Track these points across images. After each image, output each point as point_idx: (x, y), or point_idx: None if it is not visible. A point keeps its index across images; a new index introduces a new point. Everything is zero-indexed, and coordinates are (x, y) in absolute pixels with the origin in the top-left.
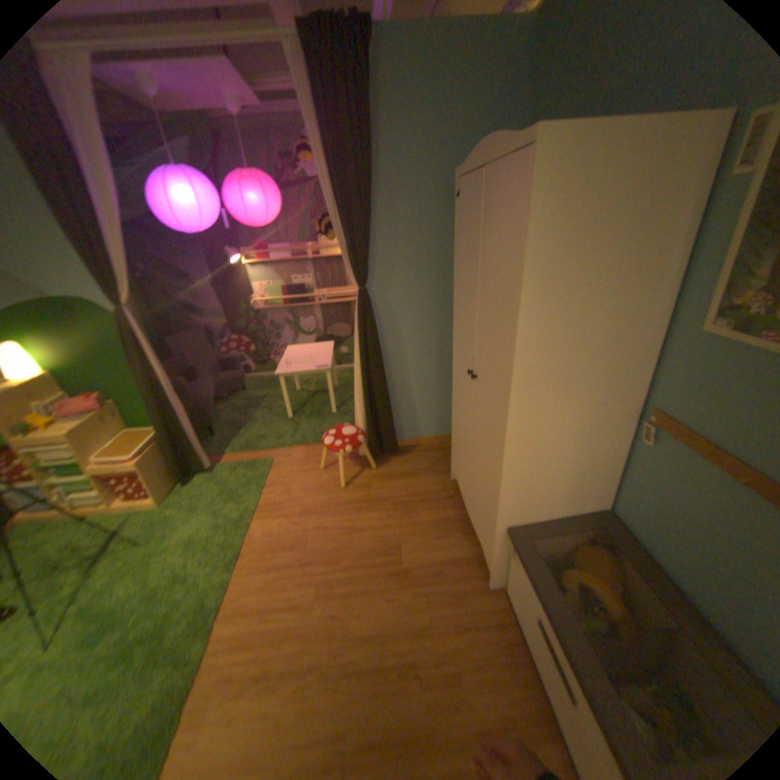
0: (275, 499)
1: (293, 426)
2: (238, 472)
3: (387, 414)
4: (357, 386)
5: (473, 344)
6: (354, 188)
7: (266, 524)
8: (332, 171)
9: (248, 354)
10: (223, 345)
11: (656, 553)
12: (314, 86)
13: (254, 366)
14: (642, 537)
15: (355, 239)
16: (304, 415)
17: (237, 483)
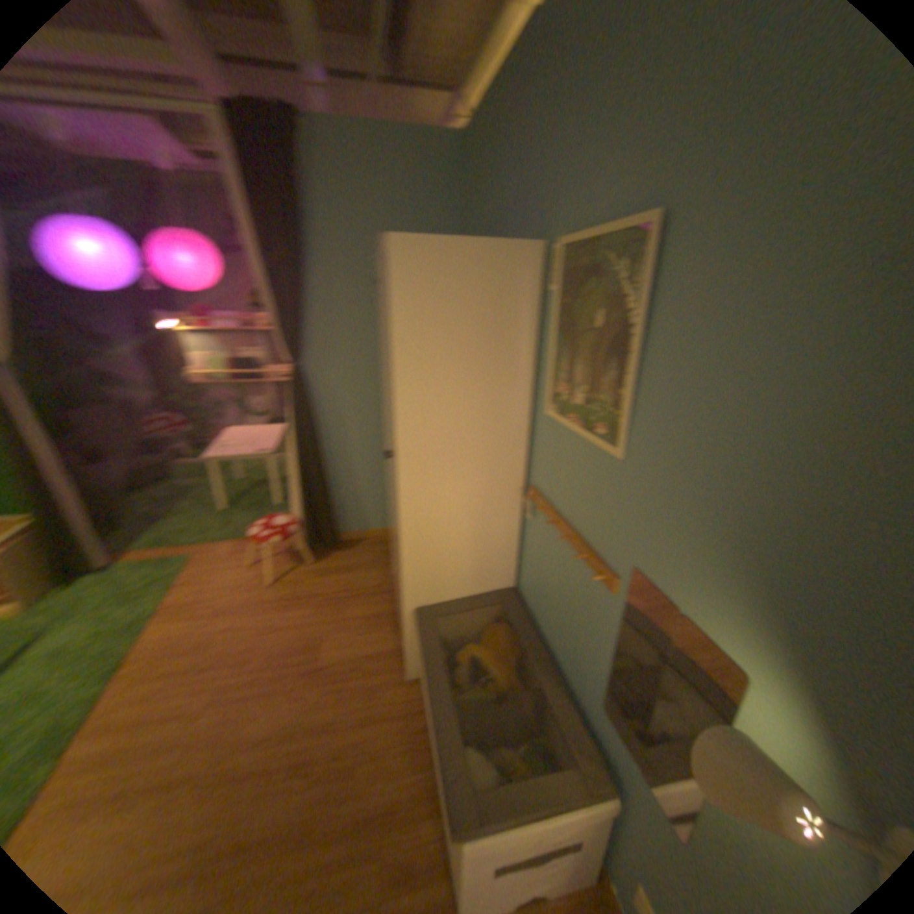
0: (179, 604)
1: (217, 521)
2: (136, 574)
3: (323, 503)
4: (289, 472)
5: (387, 425)
6: (278, 264)
7: (161, 632)
8: (257, 244)
9: (176, 438)
10: (143, 425)
11: (539, 622)
12: (238, 161)
13: (183, 452)
14: (532, 609)
15: (282, 315)
16: (235, 508)
17: (132, 588)
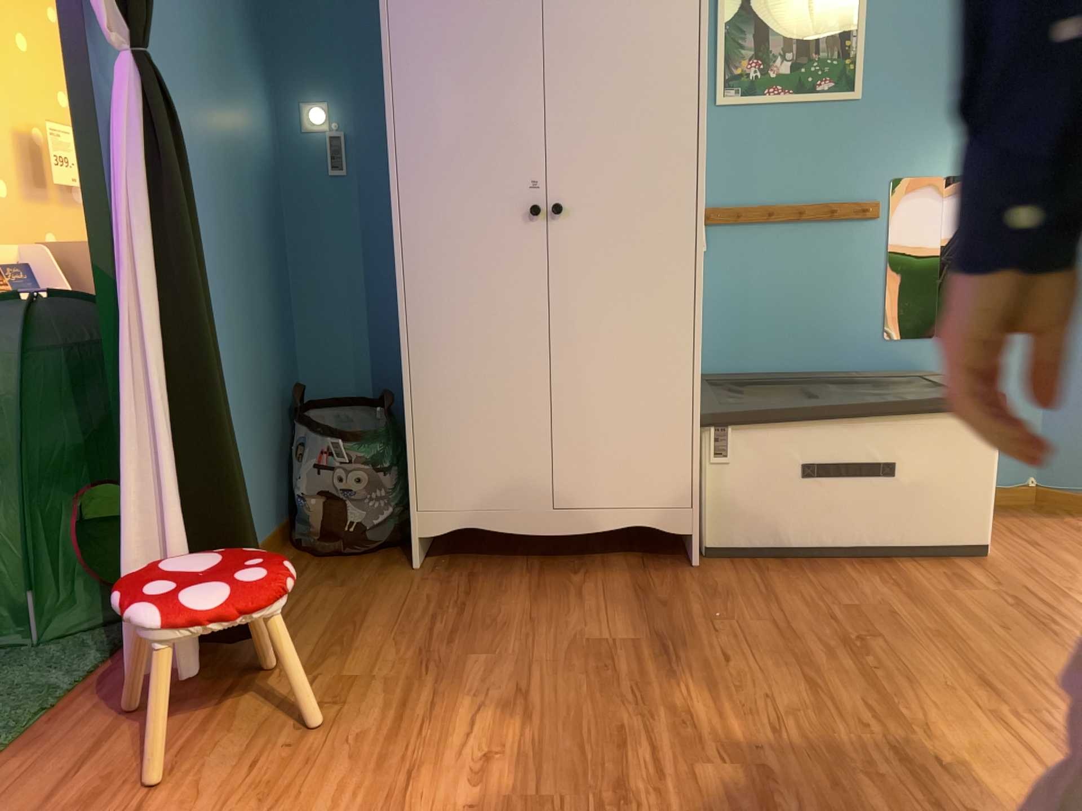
0: None
1: None
2: None
3: (238, 469)
4: (141, 399)
5: (529, 154)
6: None
7: None
8: None
9: None
10: None
11: (747, 370)
12: None
13: None
14: (725, 370)
15: None
16: None
17: None
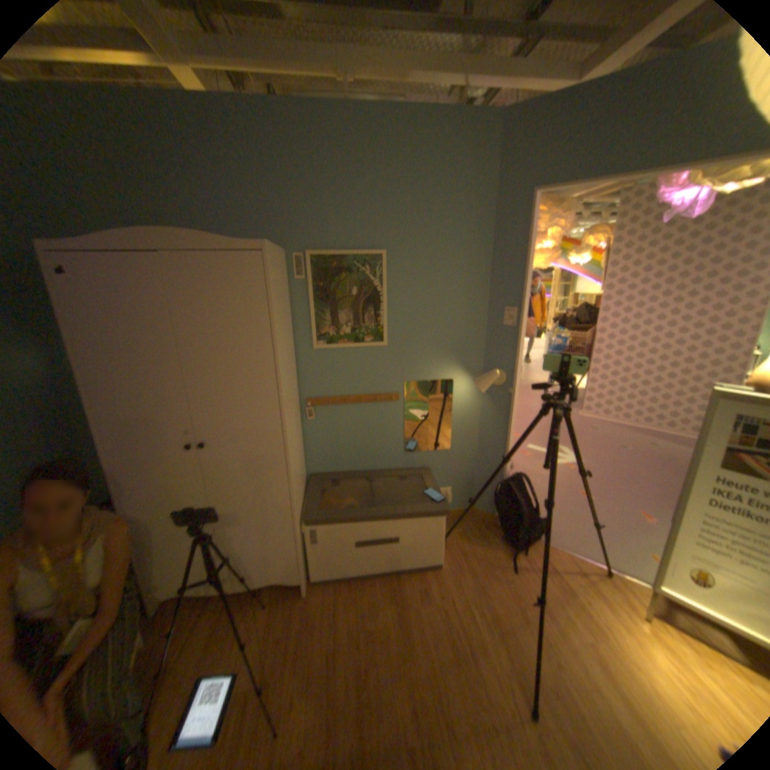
0: None
1: None
2: None
3: None
4: None
5: (181, 418)
6: None
7: None
8: None
9: None
10: None
11: (340, 470)
12: None
13: None
14: (329, 471)
15: None
16: None
17: None
